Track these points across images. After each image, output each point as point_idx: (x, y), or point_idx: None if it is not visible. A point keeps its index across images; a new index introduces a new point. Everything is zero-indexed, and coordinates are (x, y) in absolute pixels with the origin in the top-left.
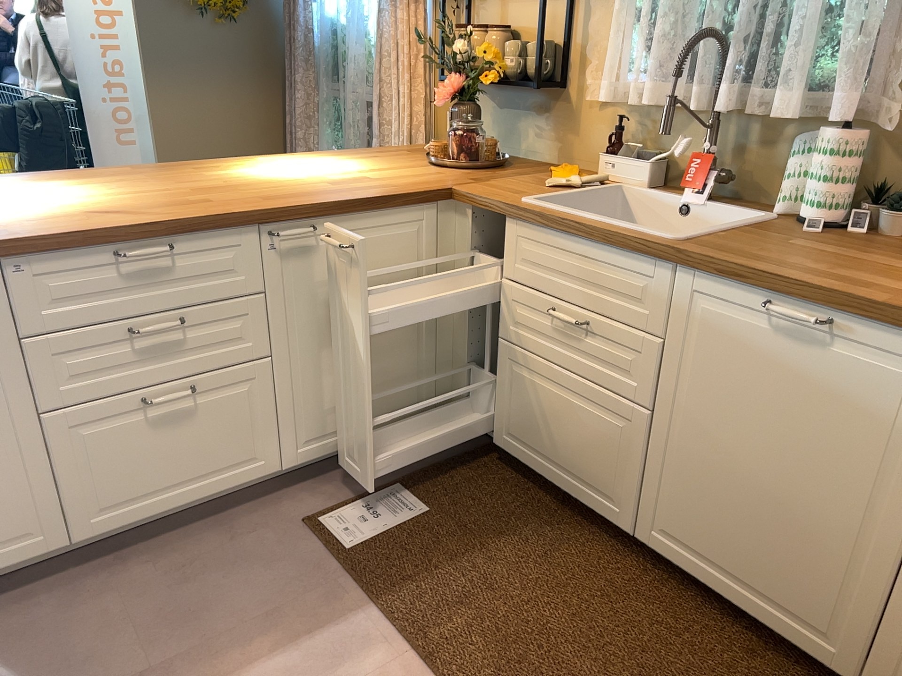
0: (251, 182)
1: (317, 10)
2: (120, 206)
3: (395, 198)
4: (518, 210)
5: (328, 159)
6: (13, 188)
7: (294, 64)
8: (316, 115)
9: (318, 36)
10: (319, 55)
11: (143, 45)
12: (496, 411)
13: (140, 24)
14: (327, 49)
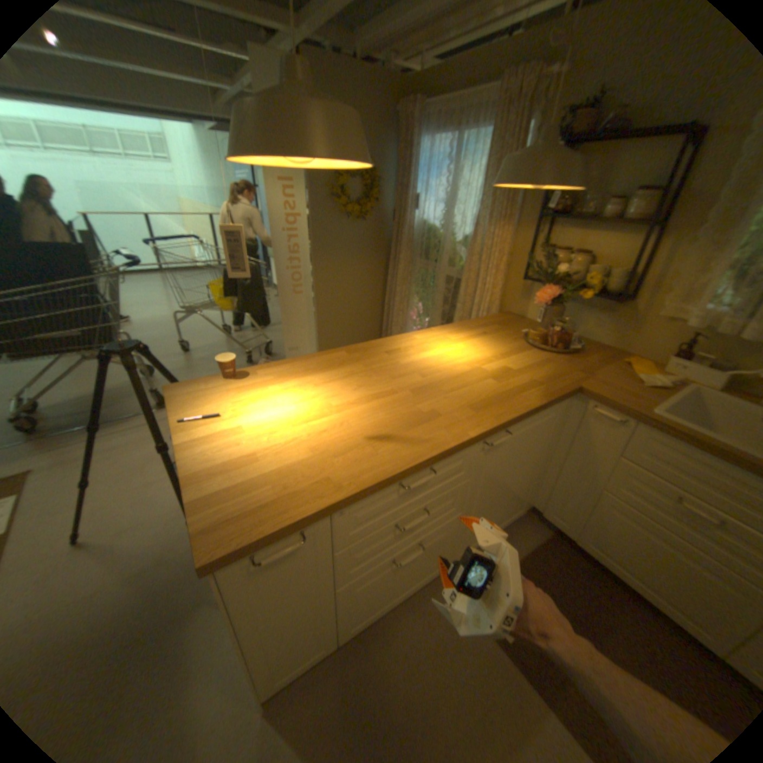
0: (439, 377)
1: (415, 213)
2: (380, 423)
3: (553, 401)
4: (660, 424)
5: (458, 337)
6: (285, 386)
7: (395, 245)
8: (407, 278)
9: (413, 229)
10: (412, 241)
11: (310, 235)
12: (586, 529)
13: (310, 222)
14: (421, 240)
